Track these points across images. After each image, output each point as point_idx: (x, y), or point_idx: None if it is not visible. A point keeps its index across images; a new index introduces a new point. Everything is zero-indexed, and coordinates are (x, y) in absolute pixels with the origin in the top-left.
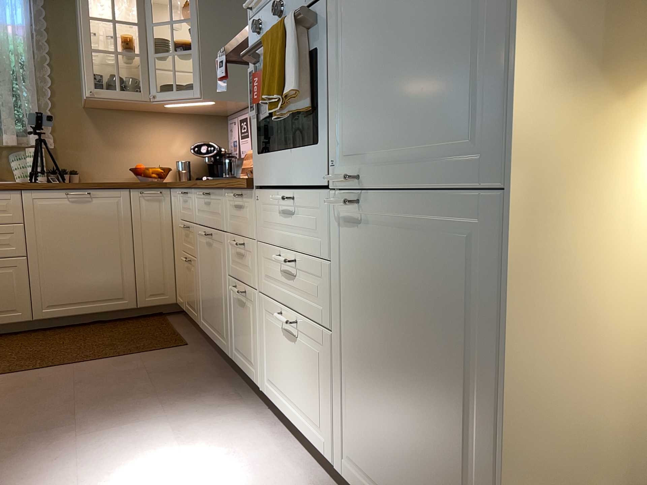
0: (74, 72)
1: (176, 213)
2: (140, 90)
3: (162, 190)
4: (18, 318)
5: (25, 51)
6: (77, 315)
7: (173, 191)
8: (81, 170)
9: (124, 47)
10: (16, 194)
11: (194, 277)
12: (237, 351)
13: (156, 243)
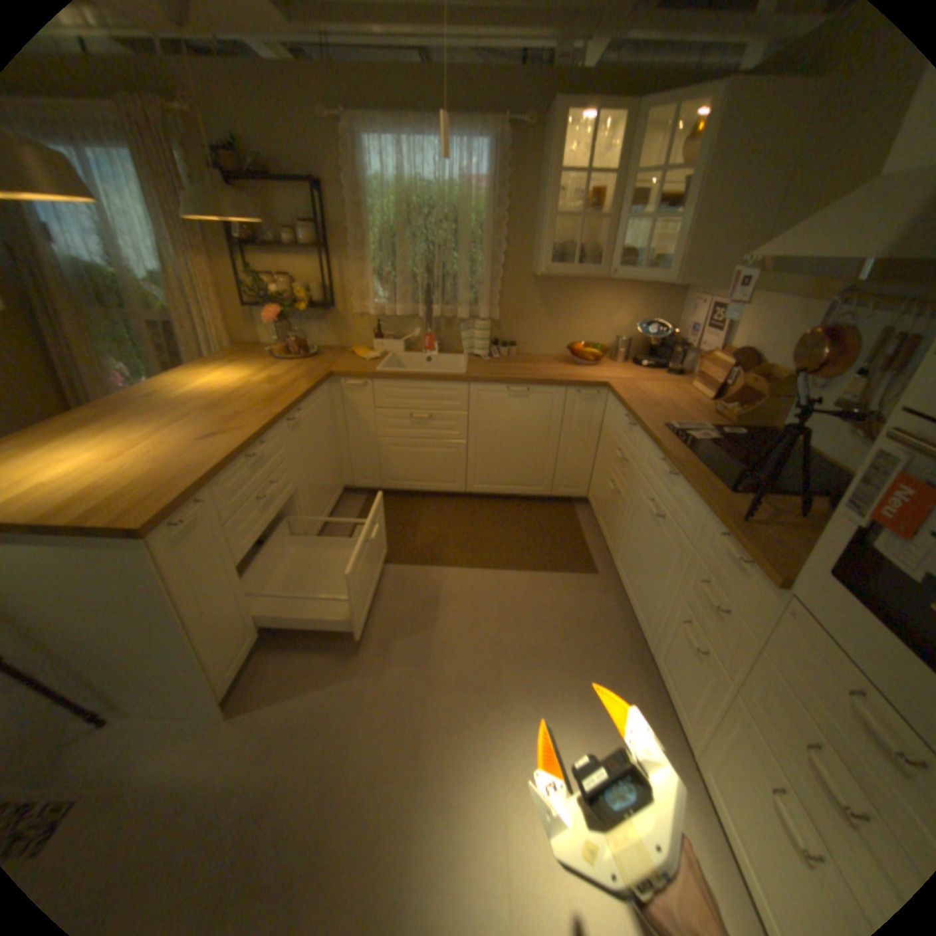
0: (528, 230)
1: (609, 423)
2: (598, 262)
3: (599, 390)
4: (454, 488)
5: (484, 210)
6: (499, 493)
7: (613, 398)
8: (518, 341)
9: (591, 200)
10: (464, 385)
11: (619, 514)
12: (666, 667)
13: (580, 442)
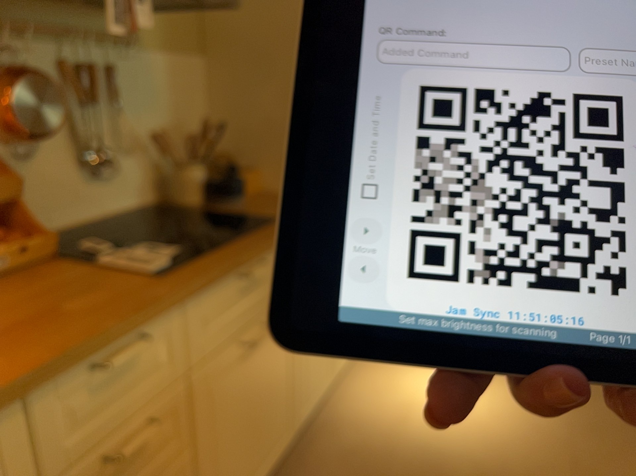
0: None
1: None
2: None
3: None
4: None
5: None
6: None
7: None
8: None
9: None
10: None
11: None
12: (306, 404)
13: None
